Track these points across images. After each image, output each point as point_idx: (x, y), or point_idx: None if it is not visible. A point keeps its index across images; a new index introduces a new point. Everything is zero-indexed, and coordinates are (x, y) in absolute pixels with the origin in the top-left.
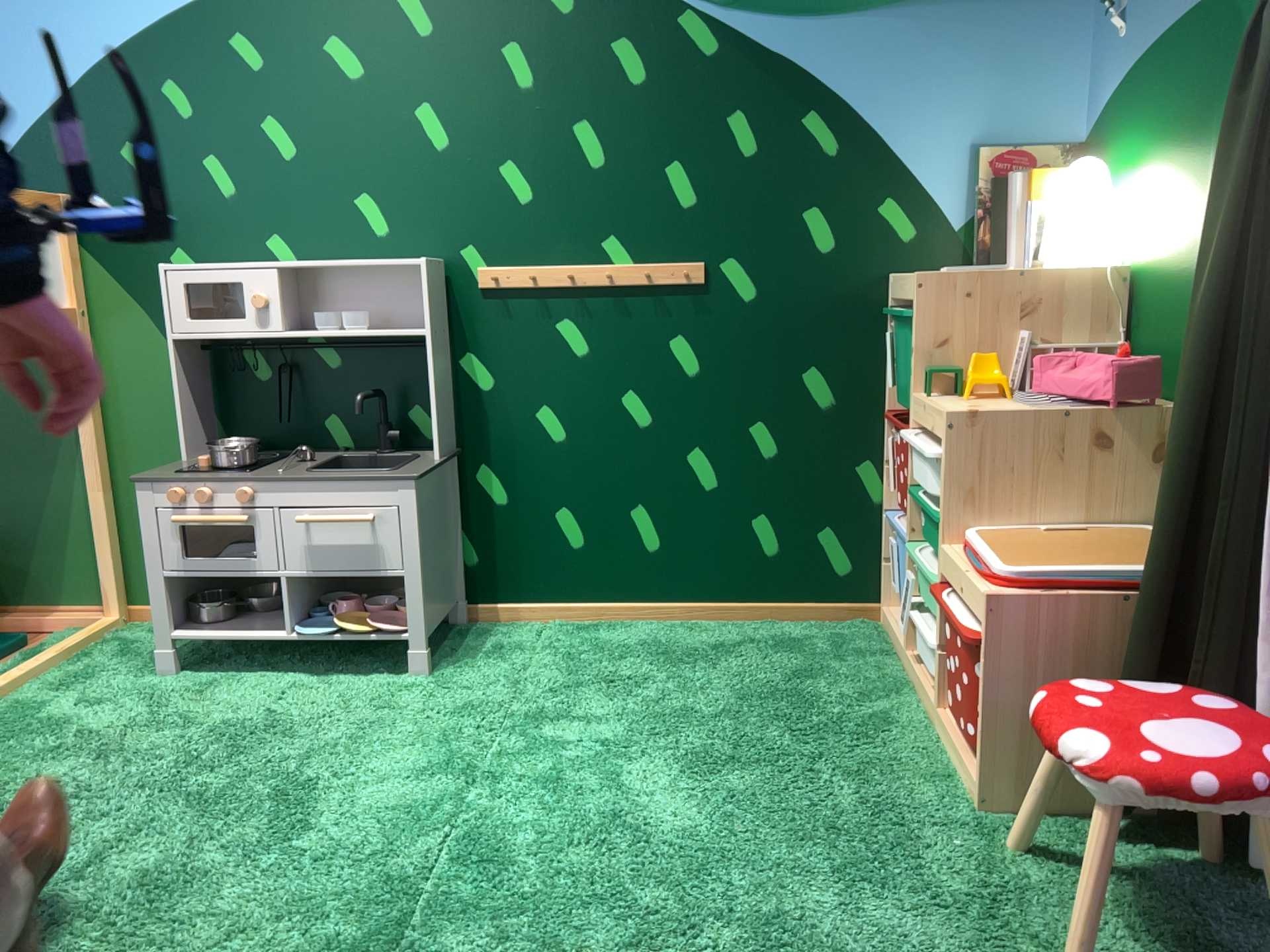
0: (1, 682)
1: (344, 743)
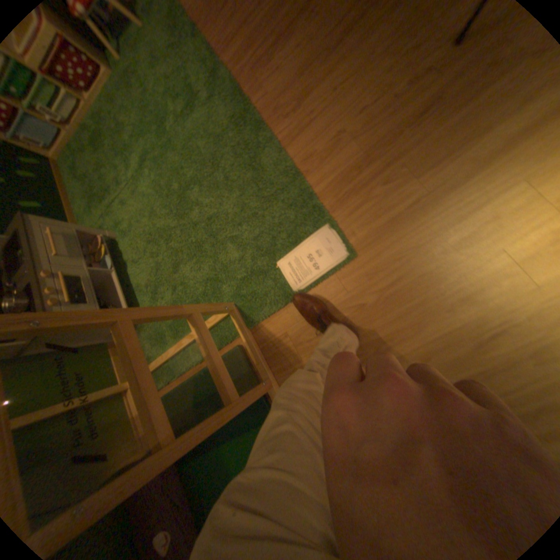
0: (167, 351)
1: (143, 212)
